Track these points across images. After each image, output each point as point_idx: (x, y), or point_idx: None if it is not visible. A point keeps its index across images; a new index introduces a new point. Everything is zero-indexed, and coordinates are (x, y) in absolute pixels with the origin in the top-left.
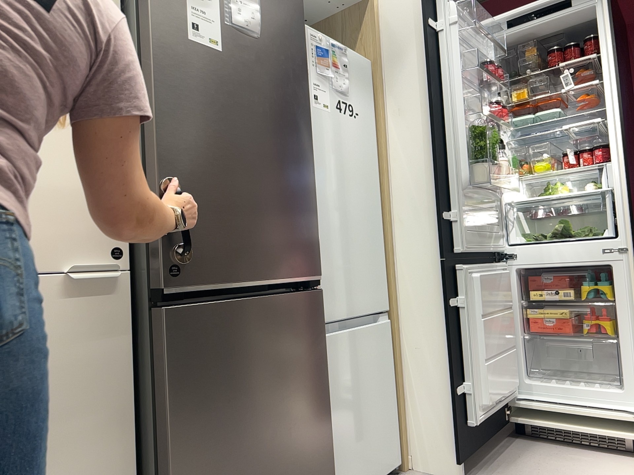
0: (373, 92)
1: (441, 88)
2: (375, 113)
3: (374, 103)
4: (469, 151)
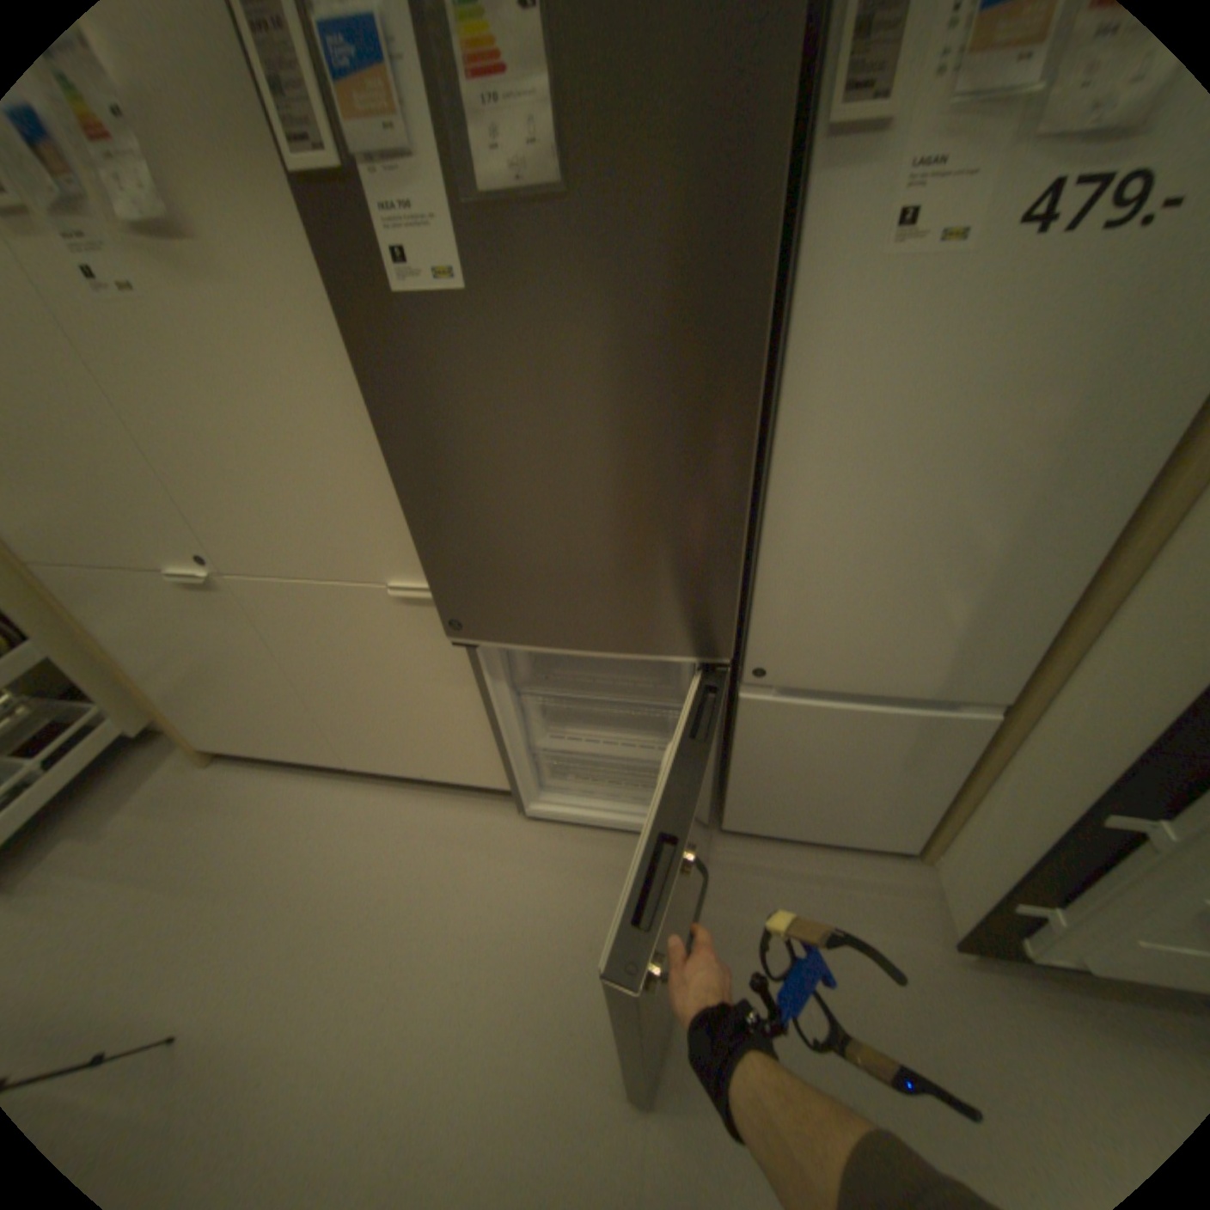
0: None
1: None
2: None
3: None
4: None
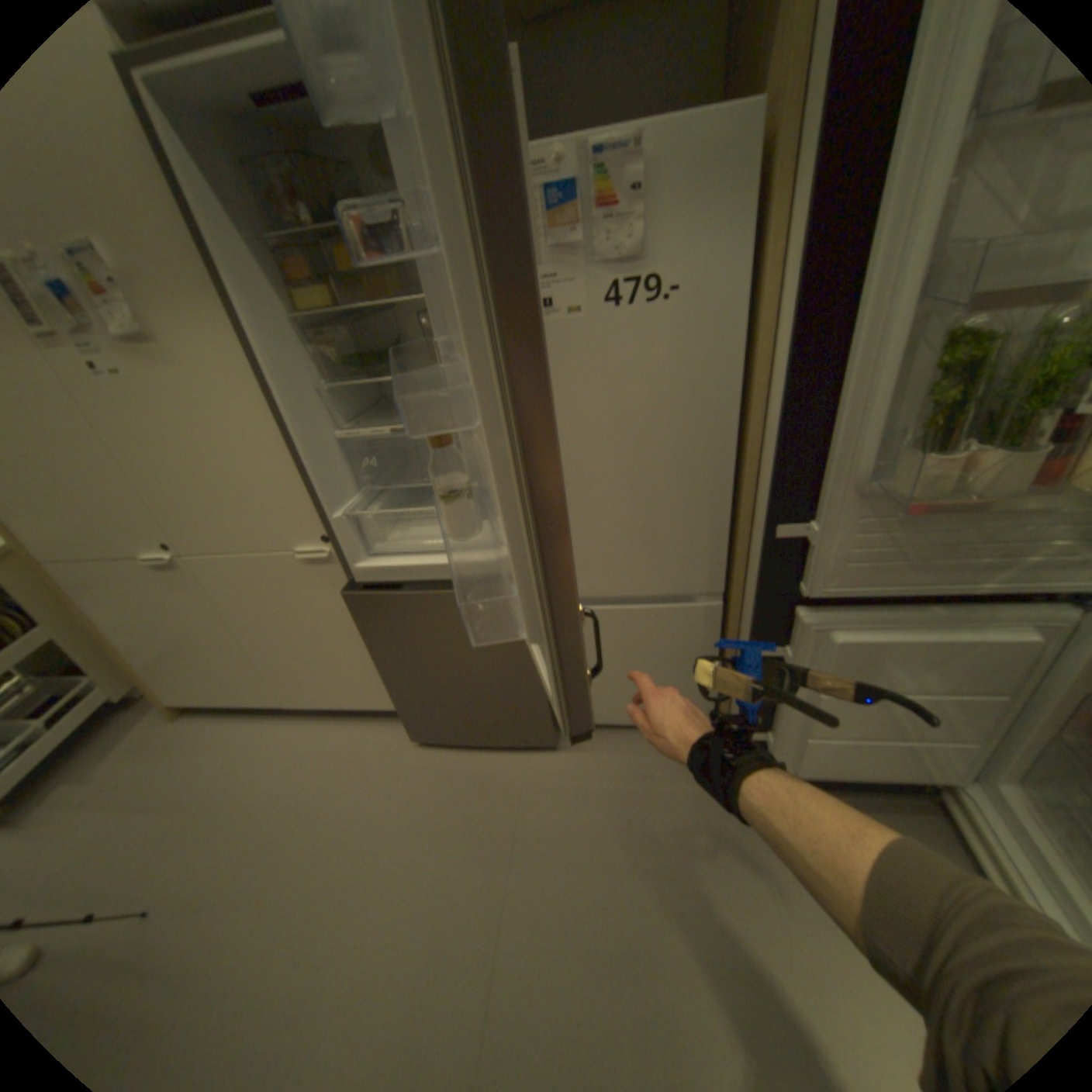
0: (771, 185)
1: (870, 208)
2: (764, 247)
3: (767, 217)
4: (953, 383)
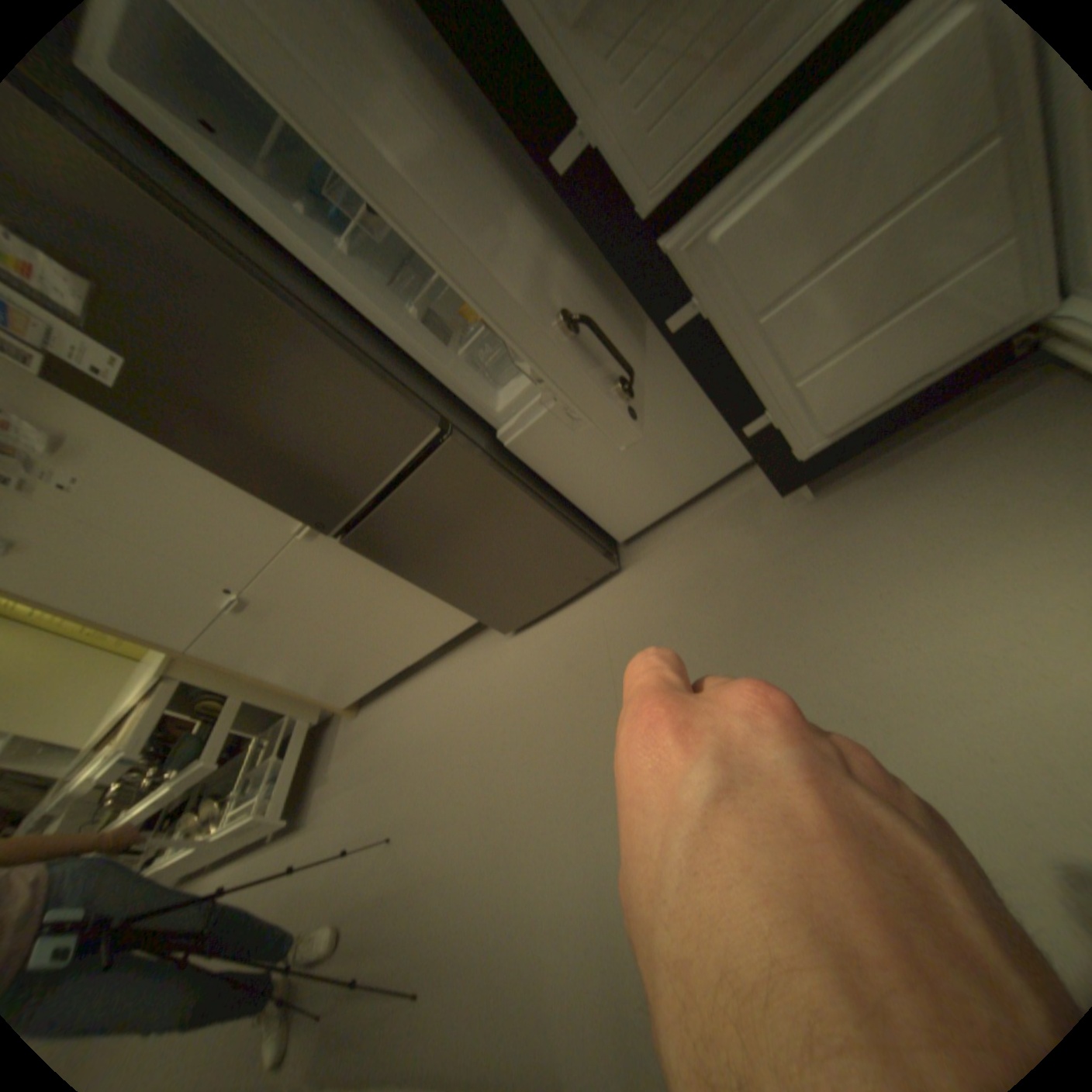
0: None
1: None
2: None
3: None
4: None
